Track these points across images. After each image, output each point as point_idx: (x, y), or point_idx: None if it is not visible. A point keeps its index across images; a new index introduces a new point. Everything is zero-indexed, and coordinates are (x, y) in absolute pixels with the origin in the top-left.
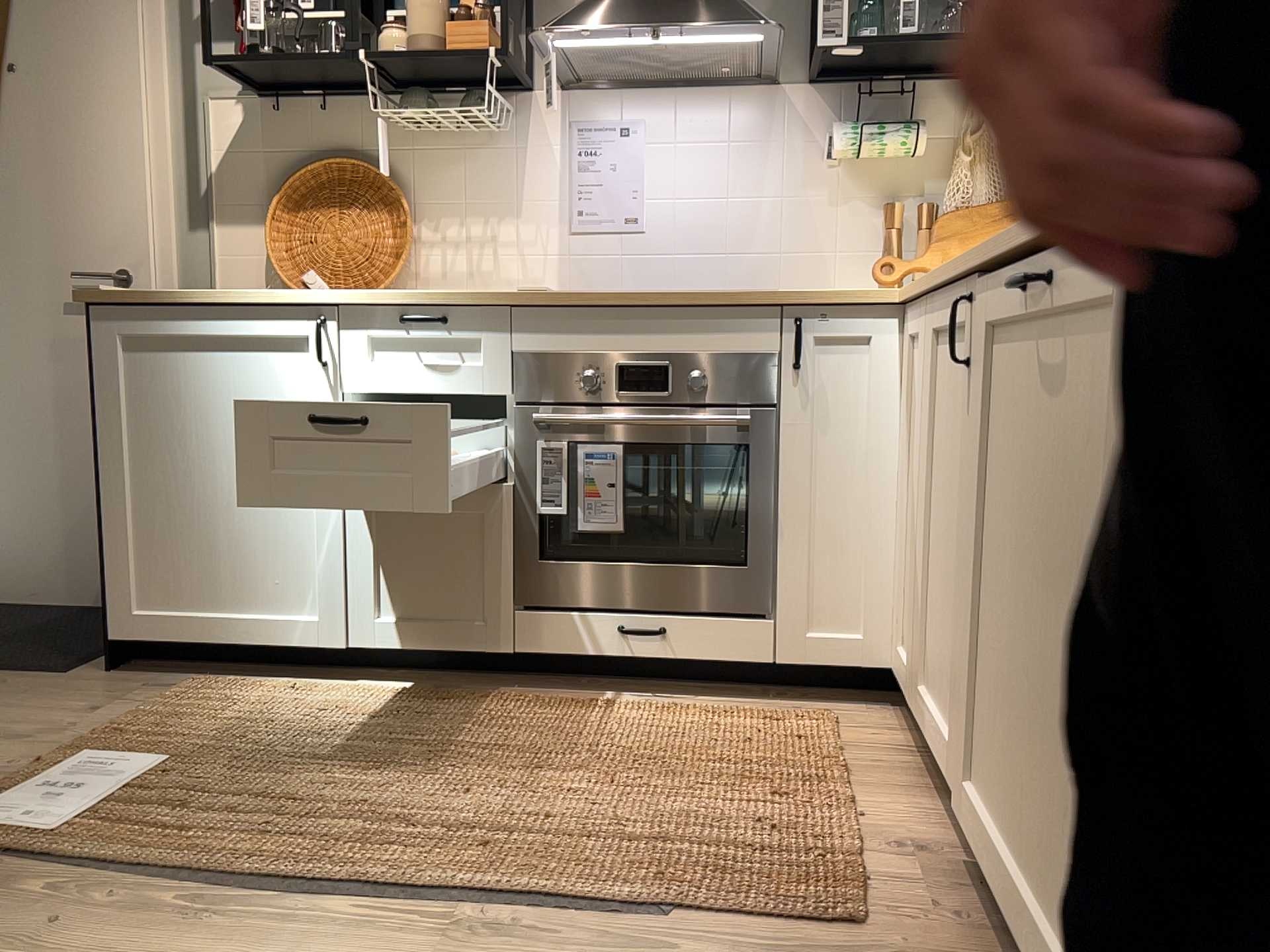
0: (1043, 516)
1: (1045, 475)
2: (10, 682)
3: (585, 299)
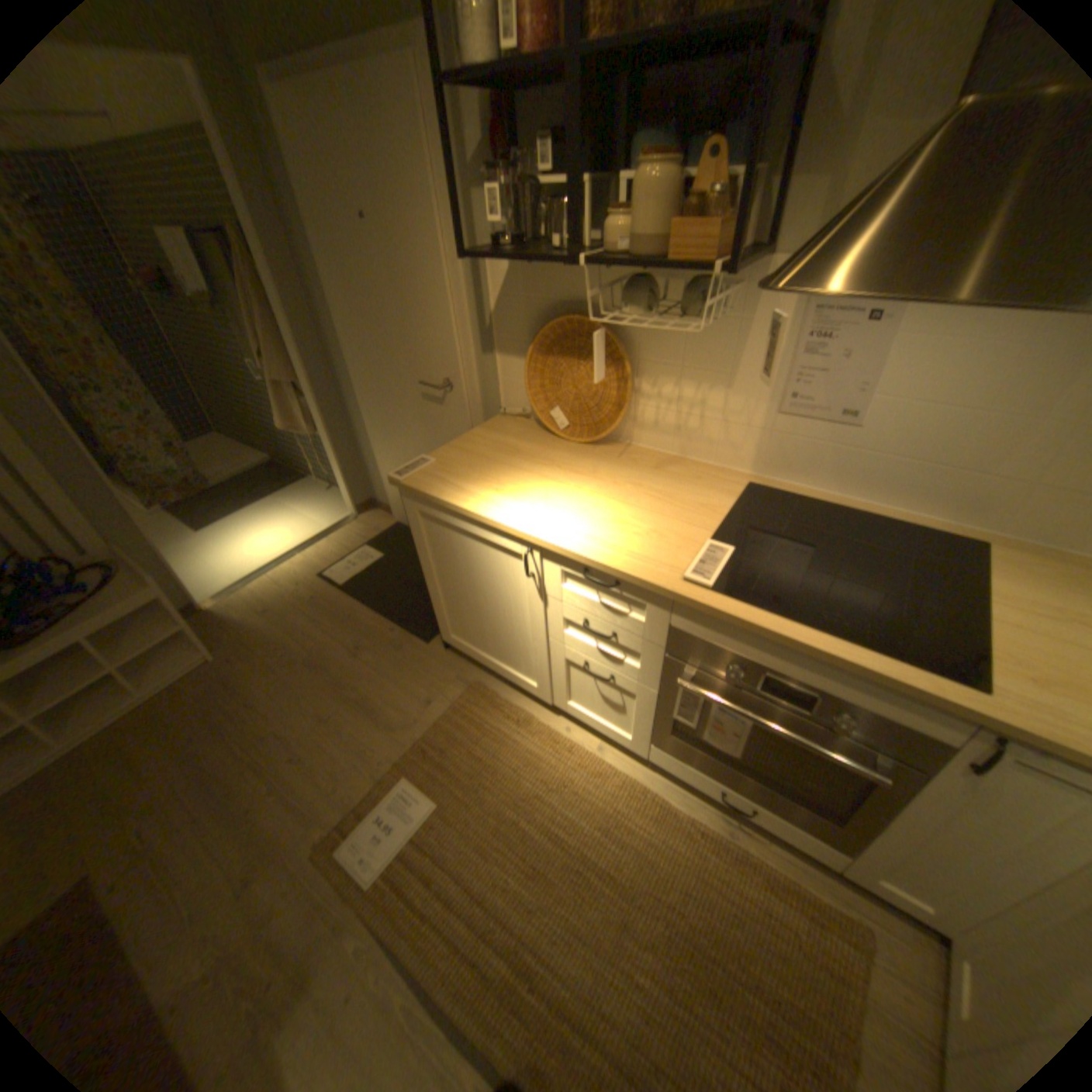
0: None
1: None
2: (403, 644)
3: (745, 625)
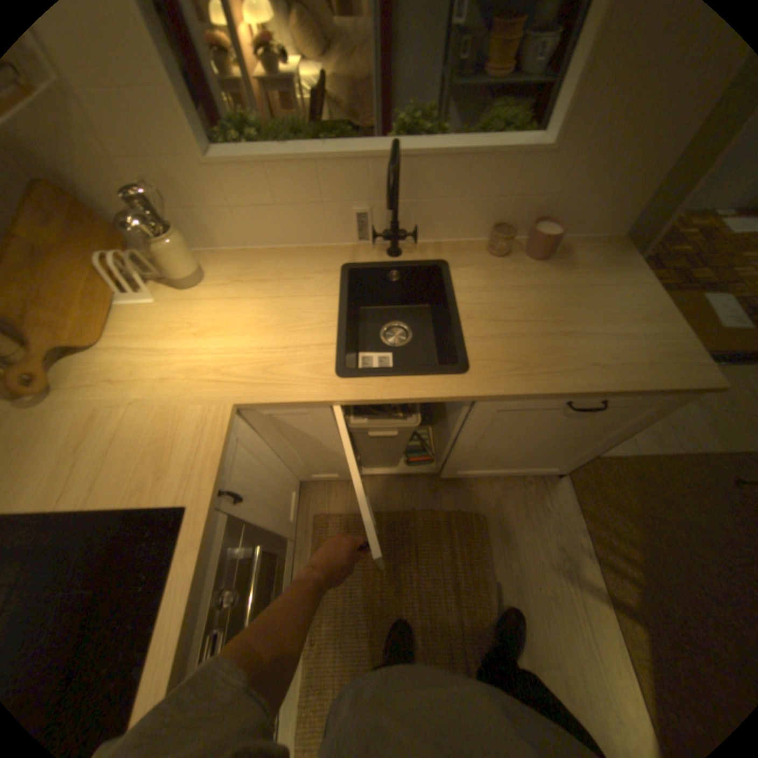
0: (535, 435)
1: (541, 430)
2: None
3: None
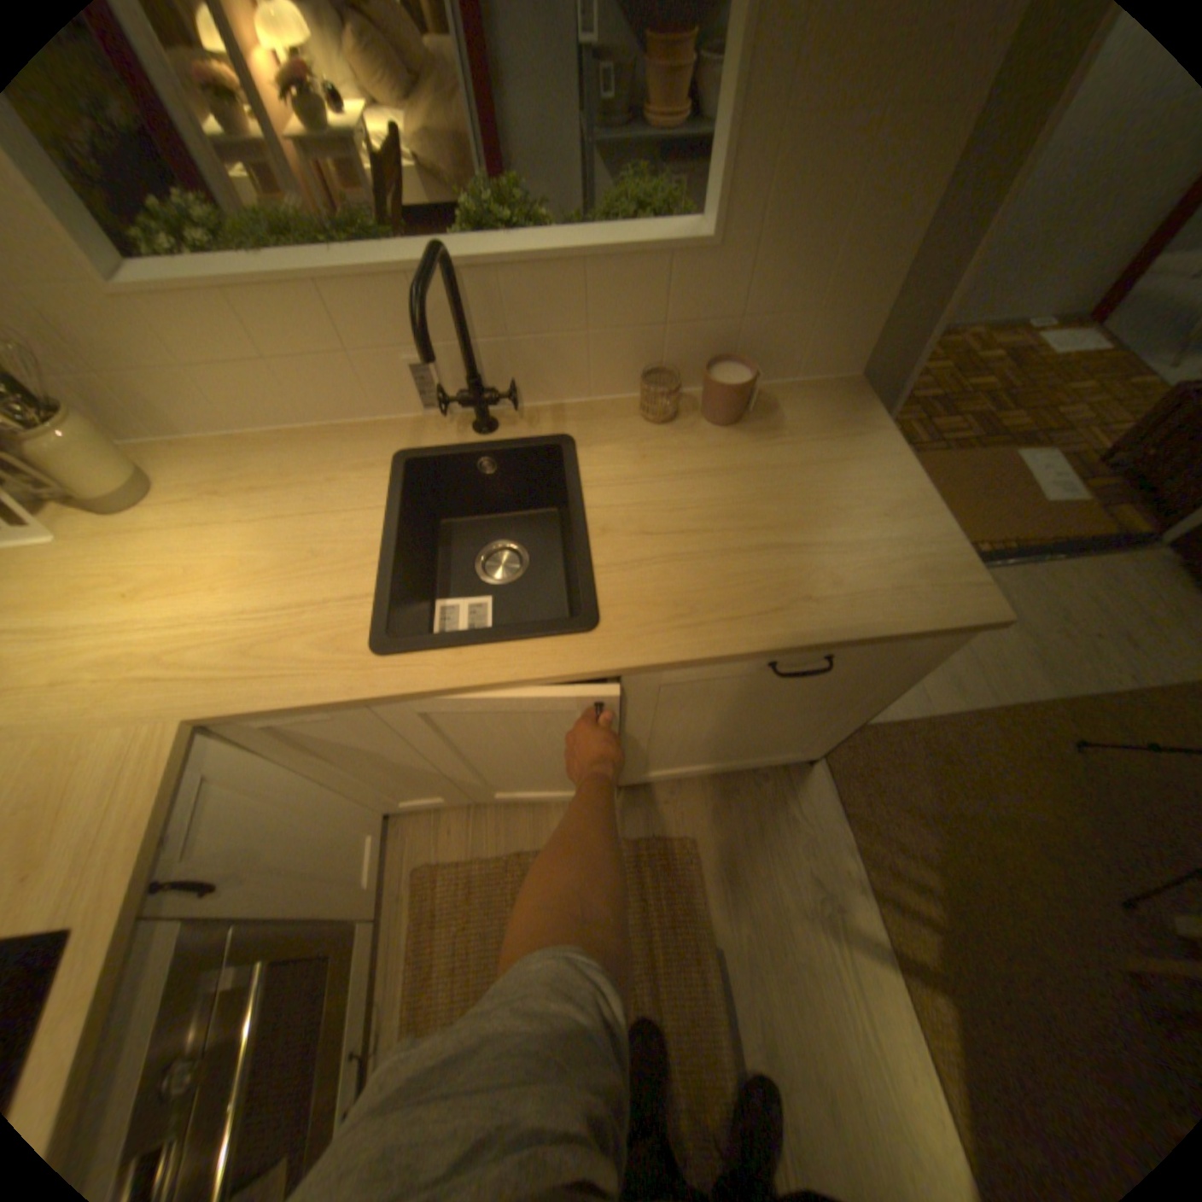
0: (743, 712)
1: (748, 704)
2: None
3: None
